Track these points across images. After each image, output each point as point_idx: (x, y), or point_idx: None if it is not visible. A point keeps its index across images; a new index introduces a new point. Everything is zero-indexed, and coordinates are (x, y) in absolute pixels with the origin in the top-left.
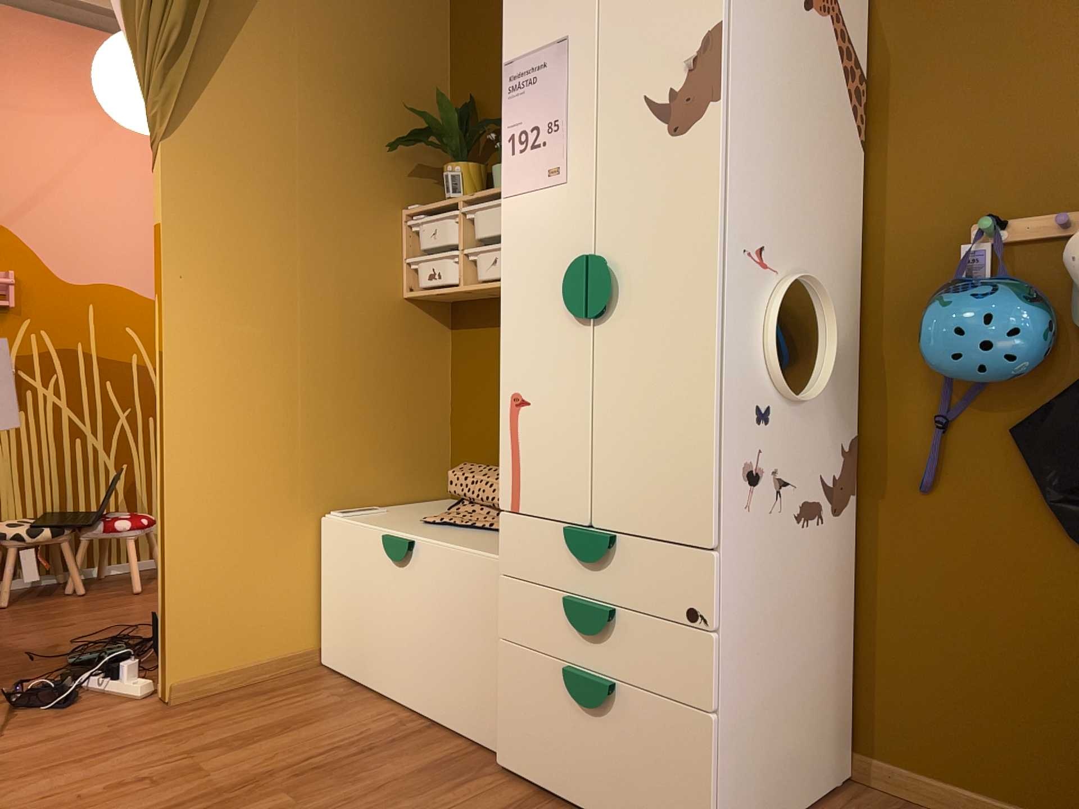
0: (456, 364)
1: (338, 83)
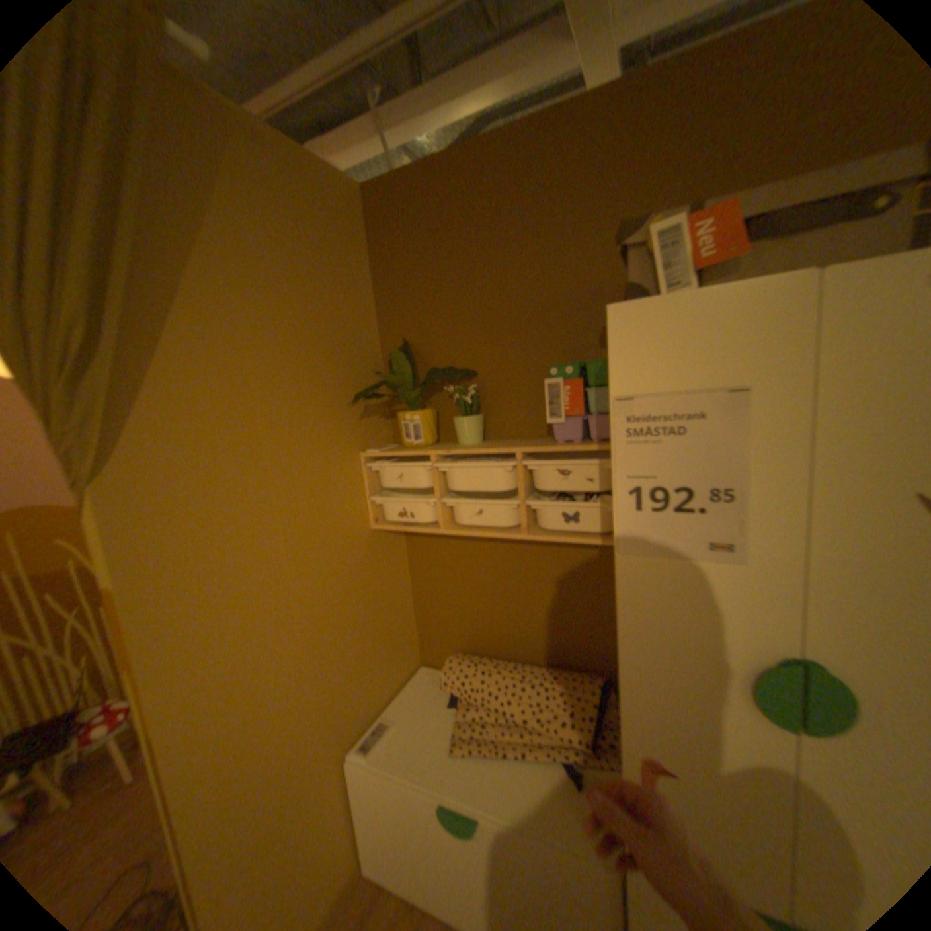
0: (415, 563)
1: (288, 346)
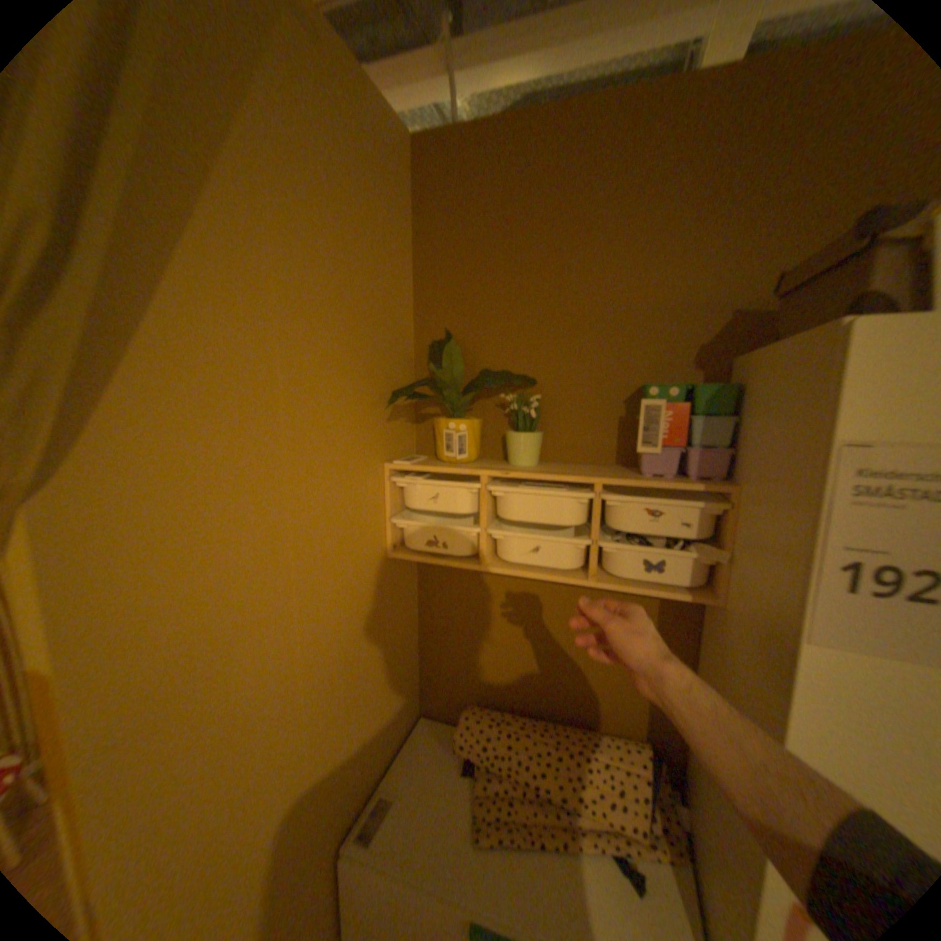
0: (427, 597)
1: (322, 318)
